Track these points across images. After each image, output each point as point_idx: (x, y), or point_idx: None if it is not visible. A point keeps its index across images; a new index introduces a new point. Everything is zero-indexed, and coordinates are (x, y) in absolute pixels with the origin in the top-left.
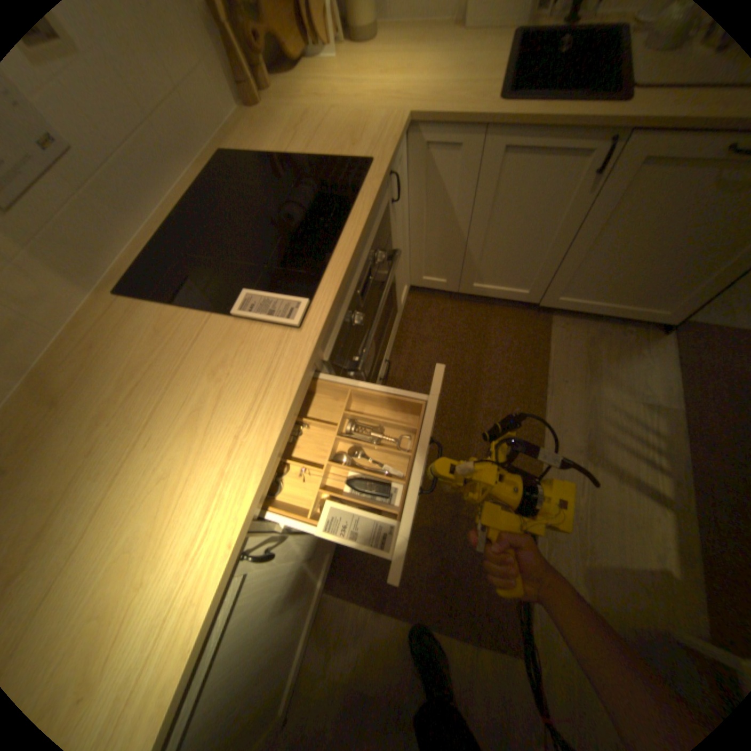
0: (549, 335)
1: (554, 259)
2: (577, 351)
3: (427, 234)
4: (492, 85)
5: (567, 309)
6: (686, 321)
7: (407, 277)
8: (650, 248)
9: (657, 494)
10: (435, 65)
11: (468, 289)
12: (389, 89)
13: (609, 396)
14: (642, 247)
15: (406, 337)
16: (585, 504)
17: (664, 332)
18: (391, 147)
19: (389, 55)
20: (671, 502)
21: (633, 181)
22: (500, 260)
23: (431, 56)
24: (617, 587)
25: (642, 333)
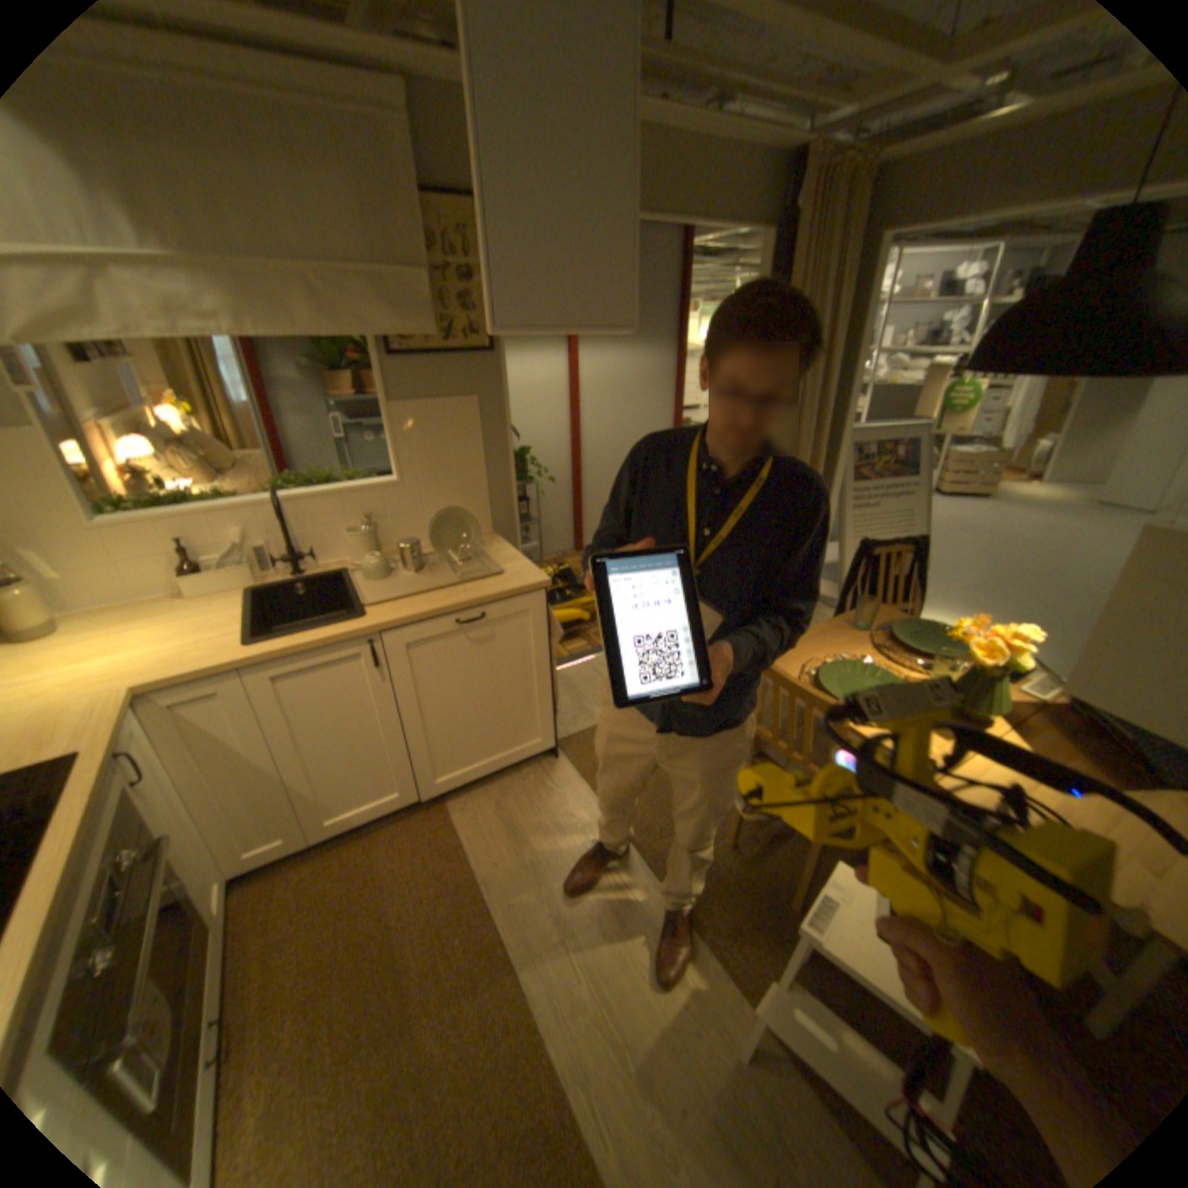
0: (451, 827)
1: (397, 749)
2: (487, 825)
3: (218, 799)
4: (229, 638)
5: (456, 789)
6: (563, 739)
7: (211, 872)
8: (471, 701)
9: (637, 916)
10: (154, 637)
11: (319, 834)
12: (90, 676)
13: (542, 850)
14: (465, 703)
15: (244, 963)
16: (586, 994)
17: (553, 758)
18: (106, 730)
19: (83, 643)
20: (652, 914)
21: (410, 662)
22: (339, 780)
23: (146, 630)
24: (670, 1066)
25: (537, 770)
